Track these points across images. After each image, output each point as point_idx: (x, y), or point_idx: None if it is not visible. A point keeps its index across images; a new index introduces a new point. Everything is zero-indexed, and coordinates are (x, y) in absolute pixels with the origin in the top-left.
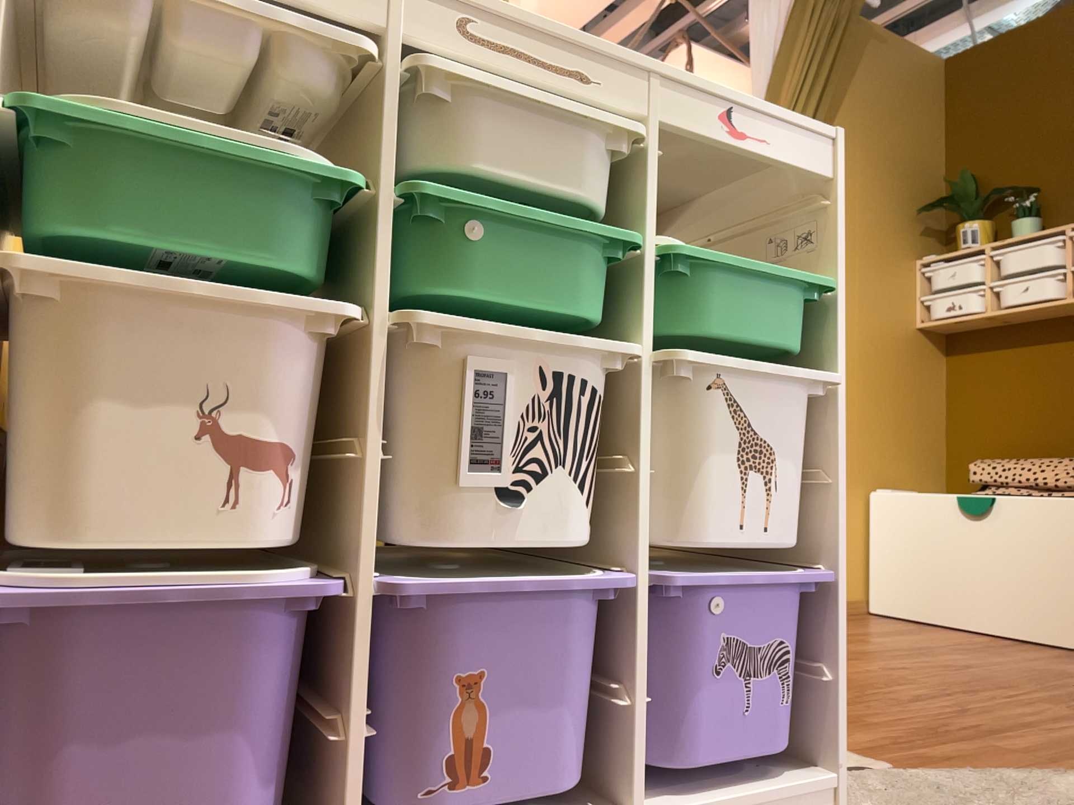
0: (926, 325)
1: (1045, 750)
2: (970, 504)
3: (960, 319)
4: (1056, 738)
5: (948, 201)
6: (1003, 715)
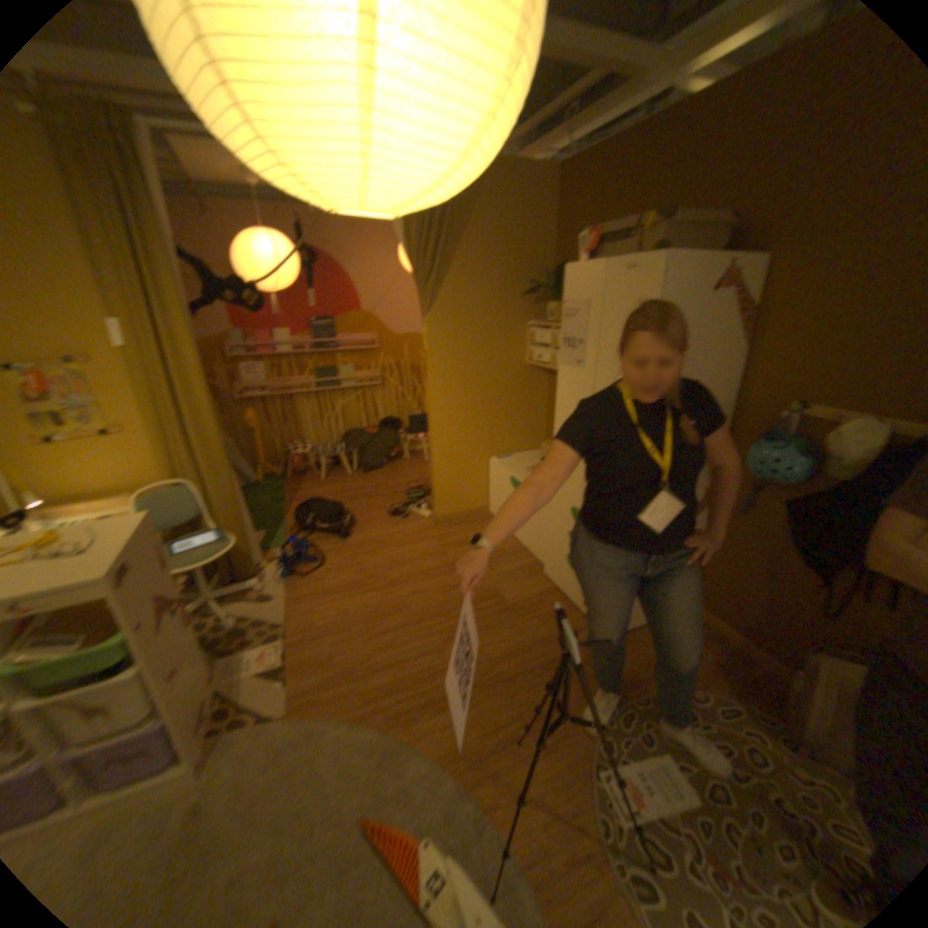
0: (532, 364)
1: (368, 702)
2: (513, 487)
3: (543, 367)
4: (389, 687)
5: (543, 288)
6: (397, 659)
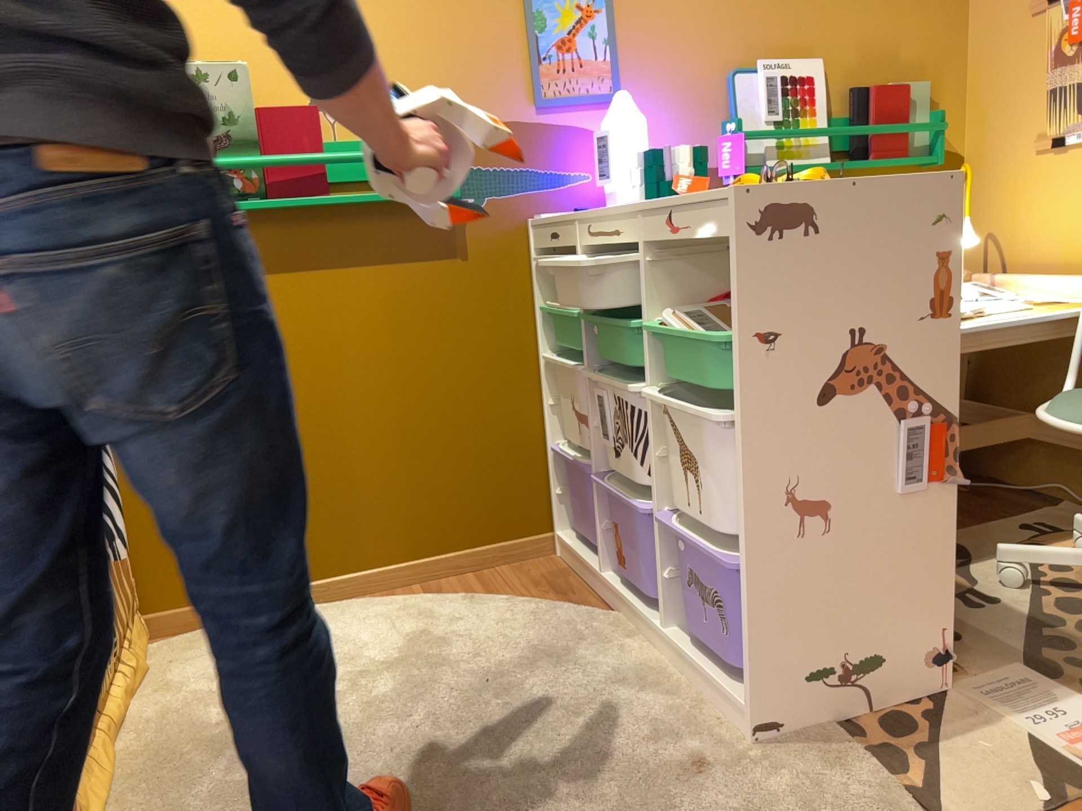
0: None
1: None
2: None
3: None
4: None
5: None
6: None
